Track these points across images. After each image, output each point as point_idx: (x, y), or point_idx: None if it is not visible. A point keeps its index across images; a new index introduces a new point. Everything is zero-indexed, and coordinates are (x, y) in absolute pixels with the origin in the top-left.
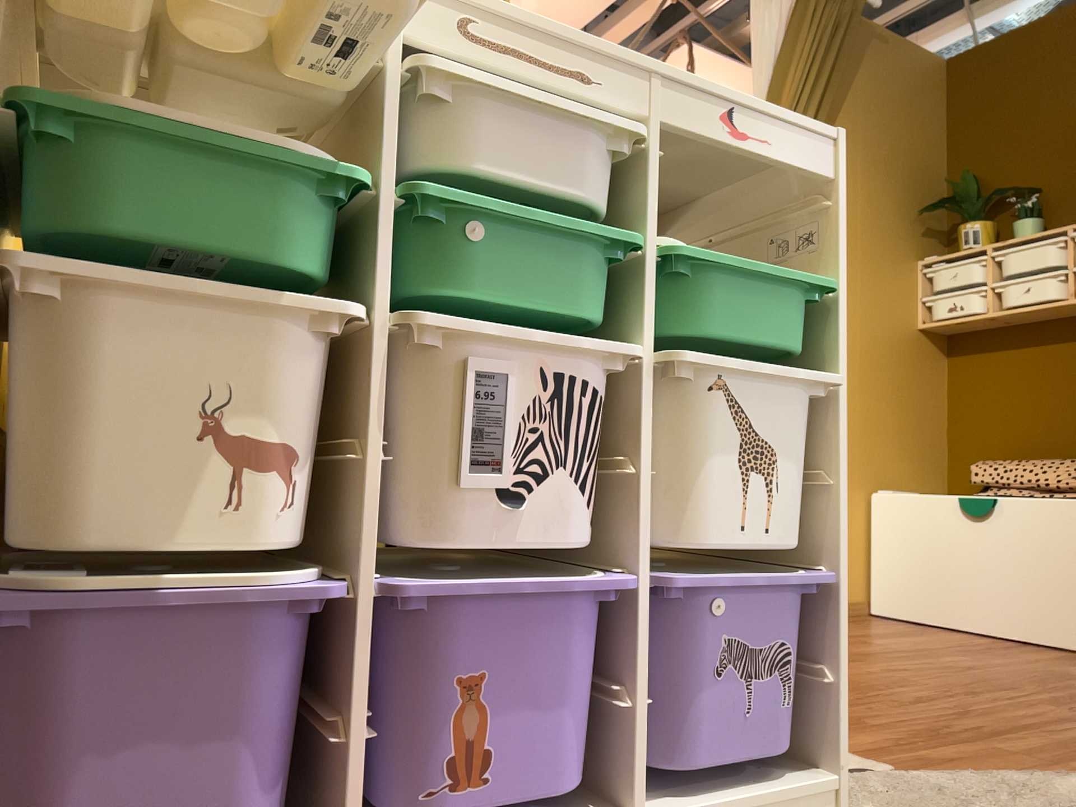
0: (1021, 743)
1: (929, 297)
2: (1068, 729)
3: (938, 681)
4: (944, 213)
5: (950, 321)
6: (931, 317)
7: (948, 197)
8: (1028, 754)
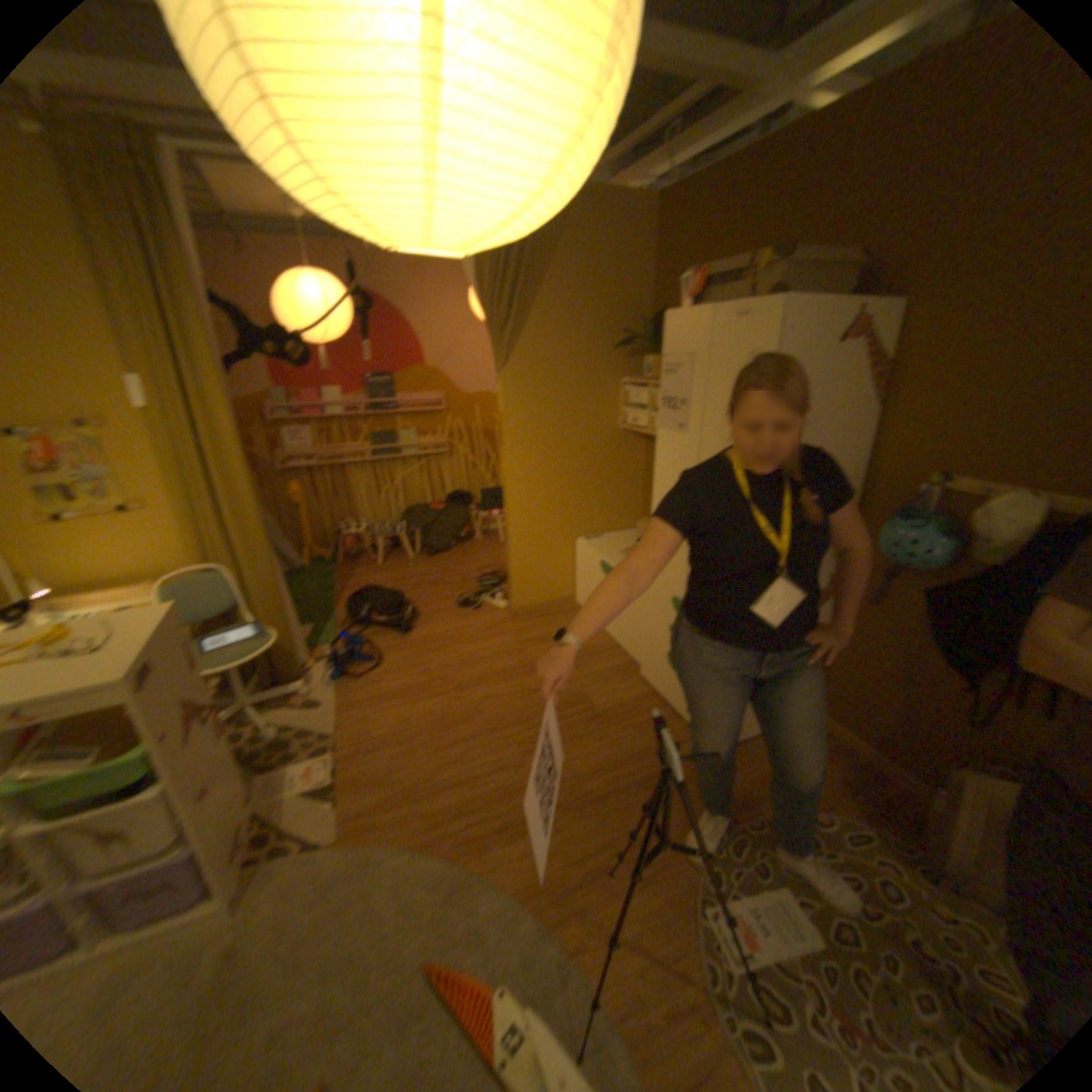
0: (432, 815)
1: (627, 409)
2: (482, 793)
3: (492, 721)
4: (637, 346)
5: (634, 431)
6: (629, 423)
7: (645, 330)
8: (419, 829)
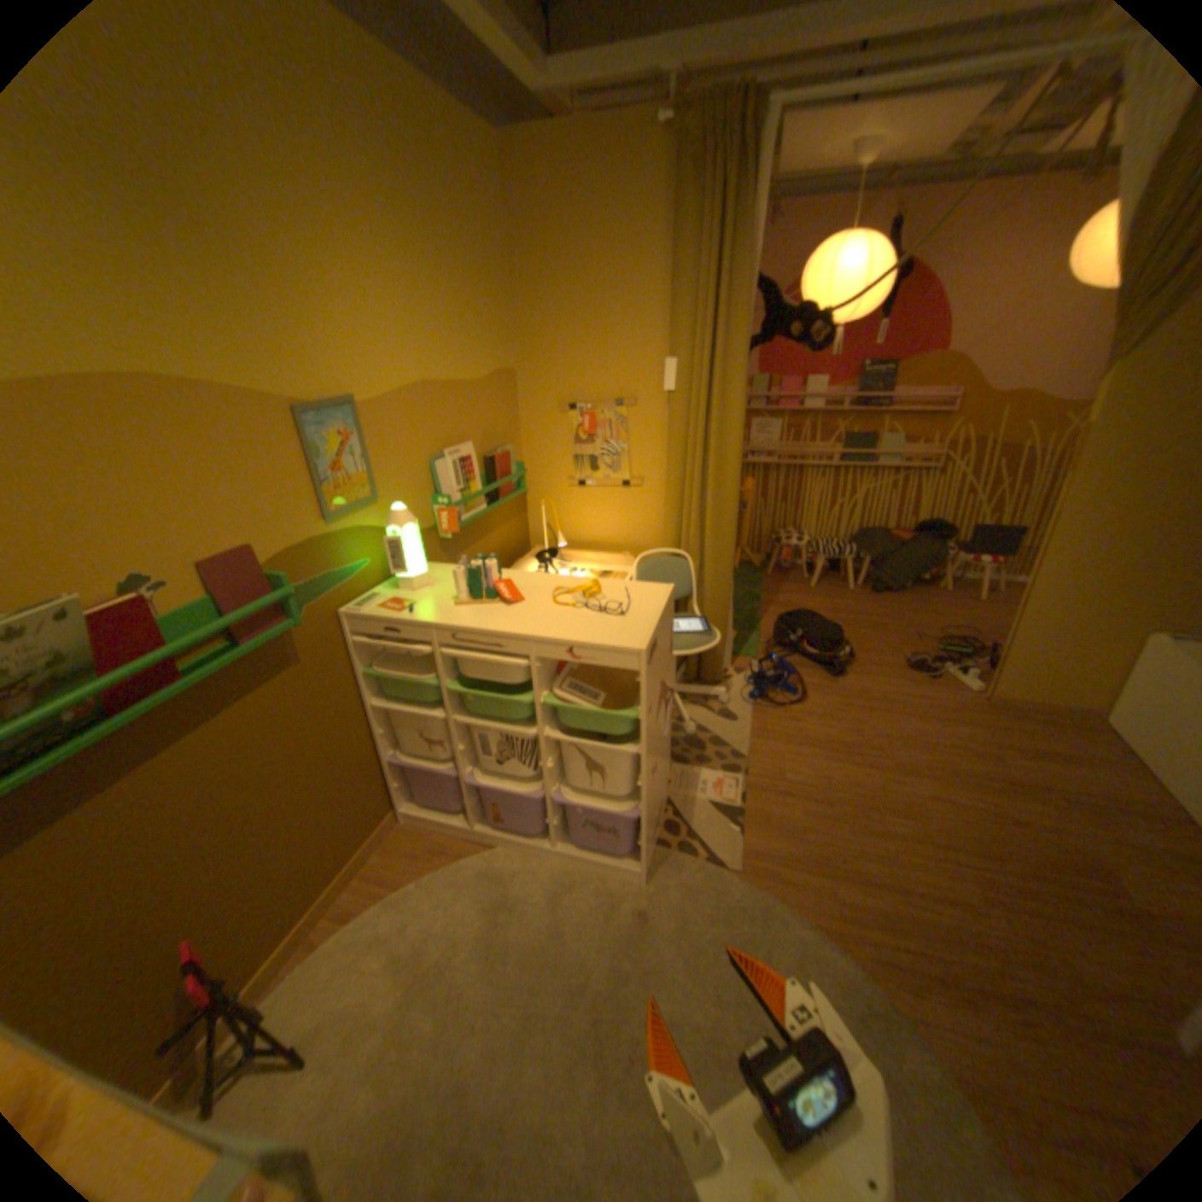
0: (854, 905)
1: None
2: (923, 917)
3: (946, 832)
4: None
5: None
6: None
7: None
8: (836, 913)
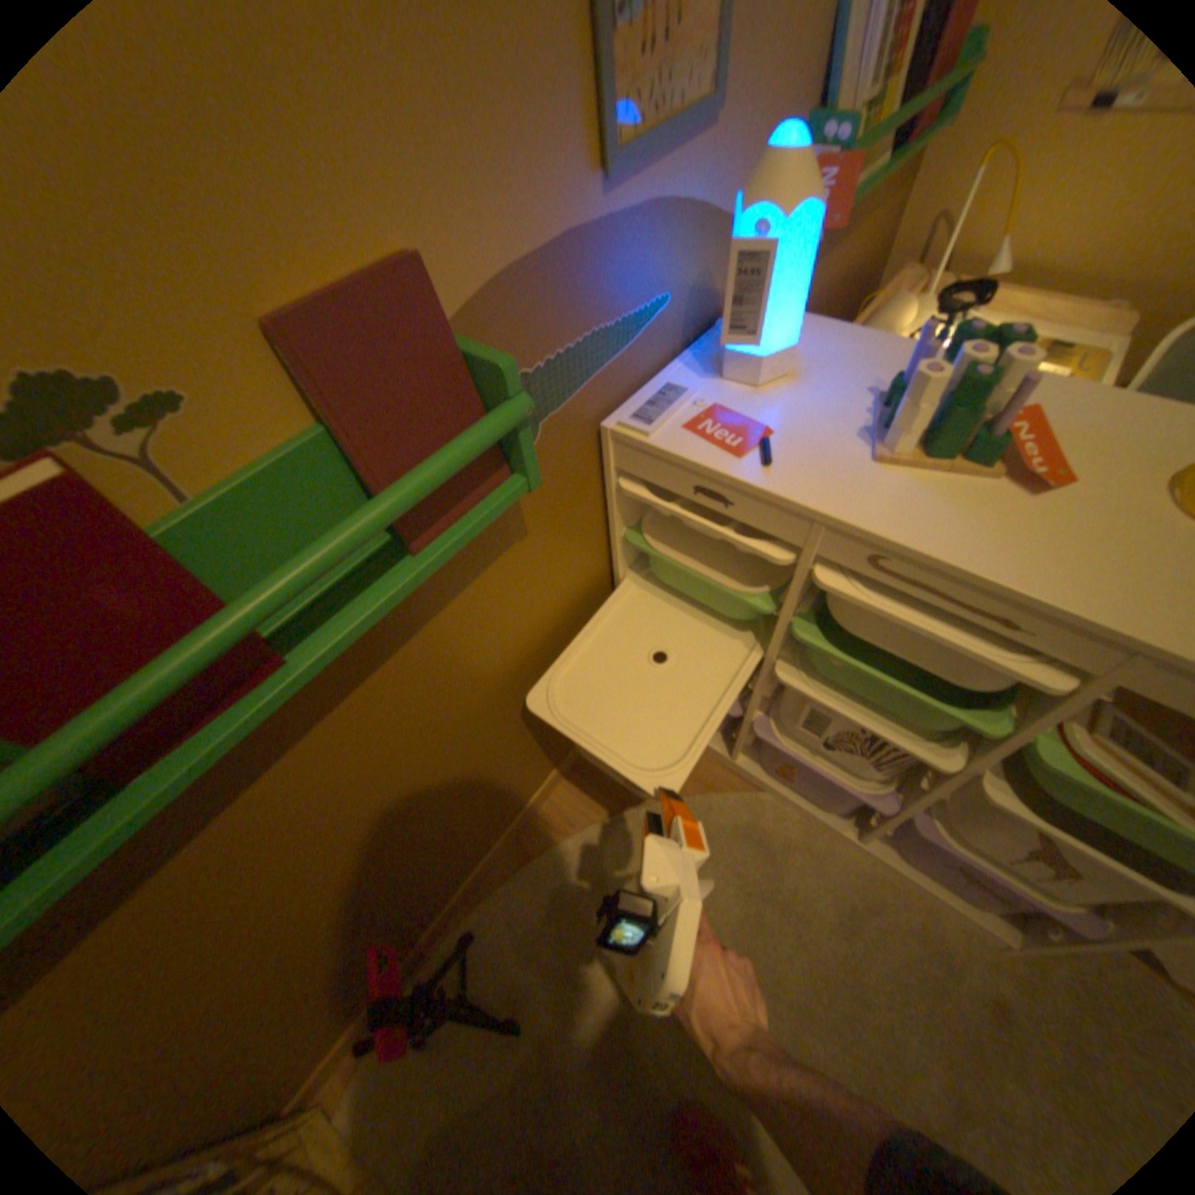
0: None
1: None
2: None
3: None
4: None
5: None
6: None
7: None
8: None
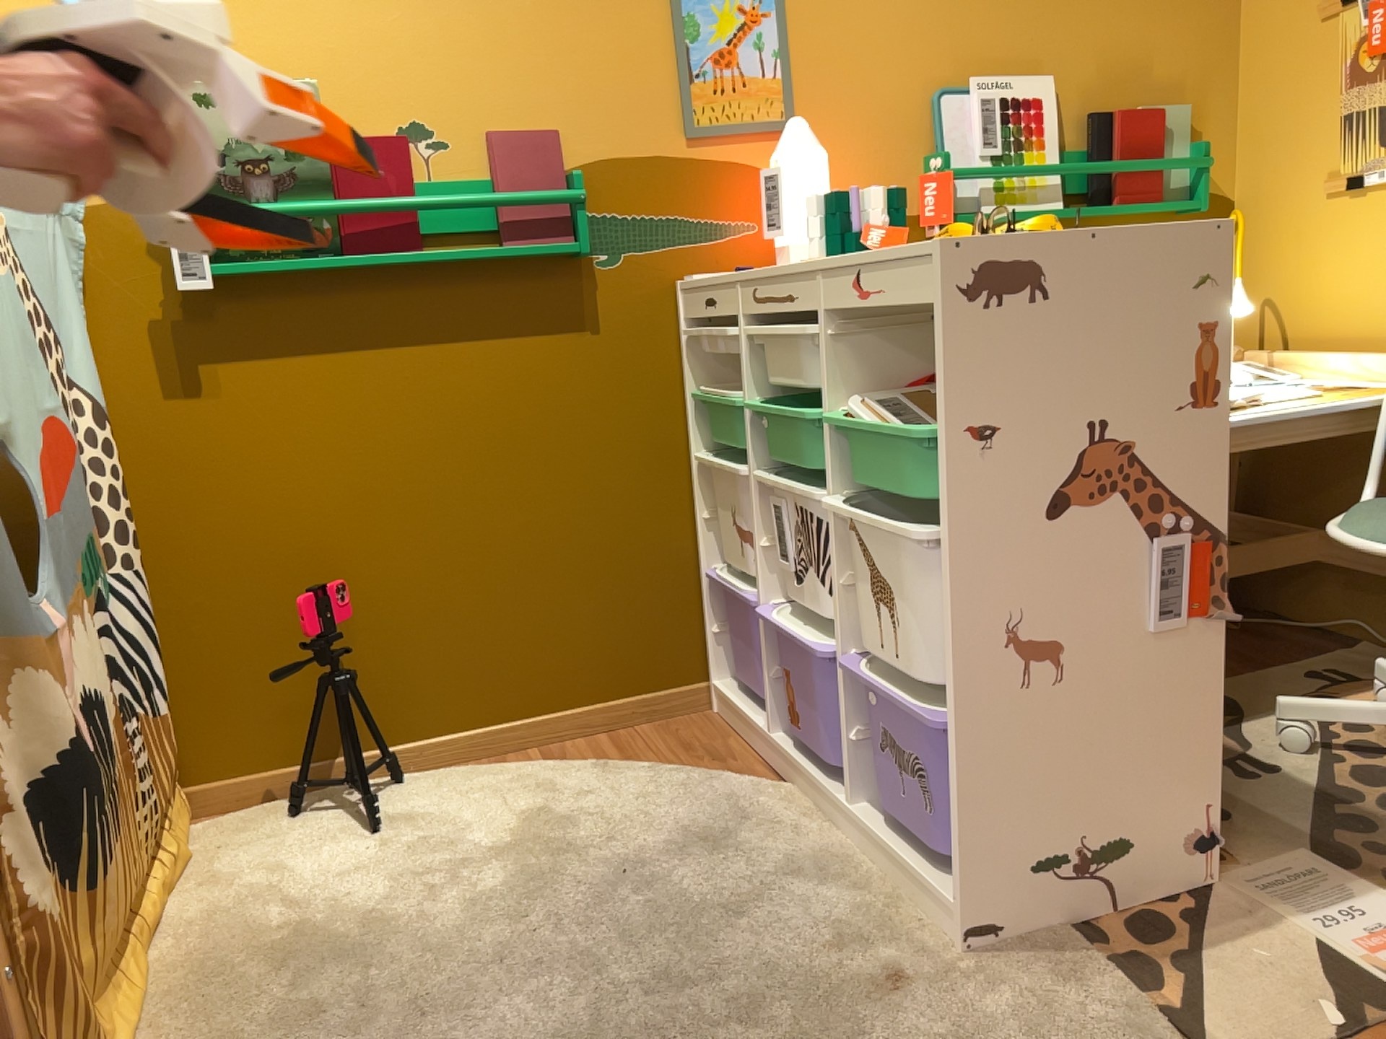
0: None
1: None
2: None
3: None
4: None
5: None
6: None
7: None
8: None
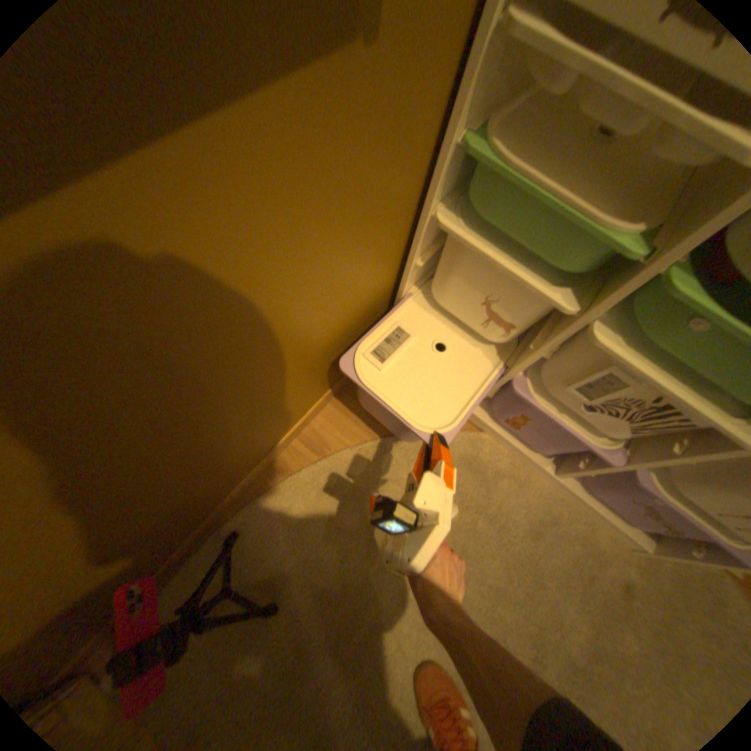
0: None
1: None
2: None
3: None
4: None
5: None
6: None
7: None
8: None
